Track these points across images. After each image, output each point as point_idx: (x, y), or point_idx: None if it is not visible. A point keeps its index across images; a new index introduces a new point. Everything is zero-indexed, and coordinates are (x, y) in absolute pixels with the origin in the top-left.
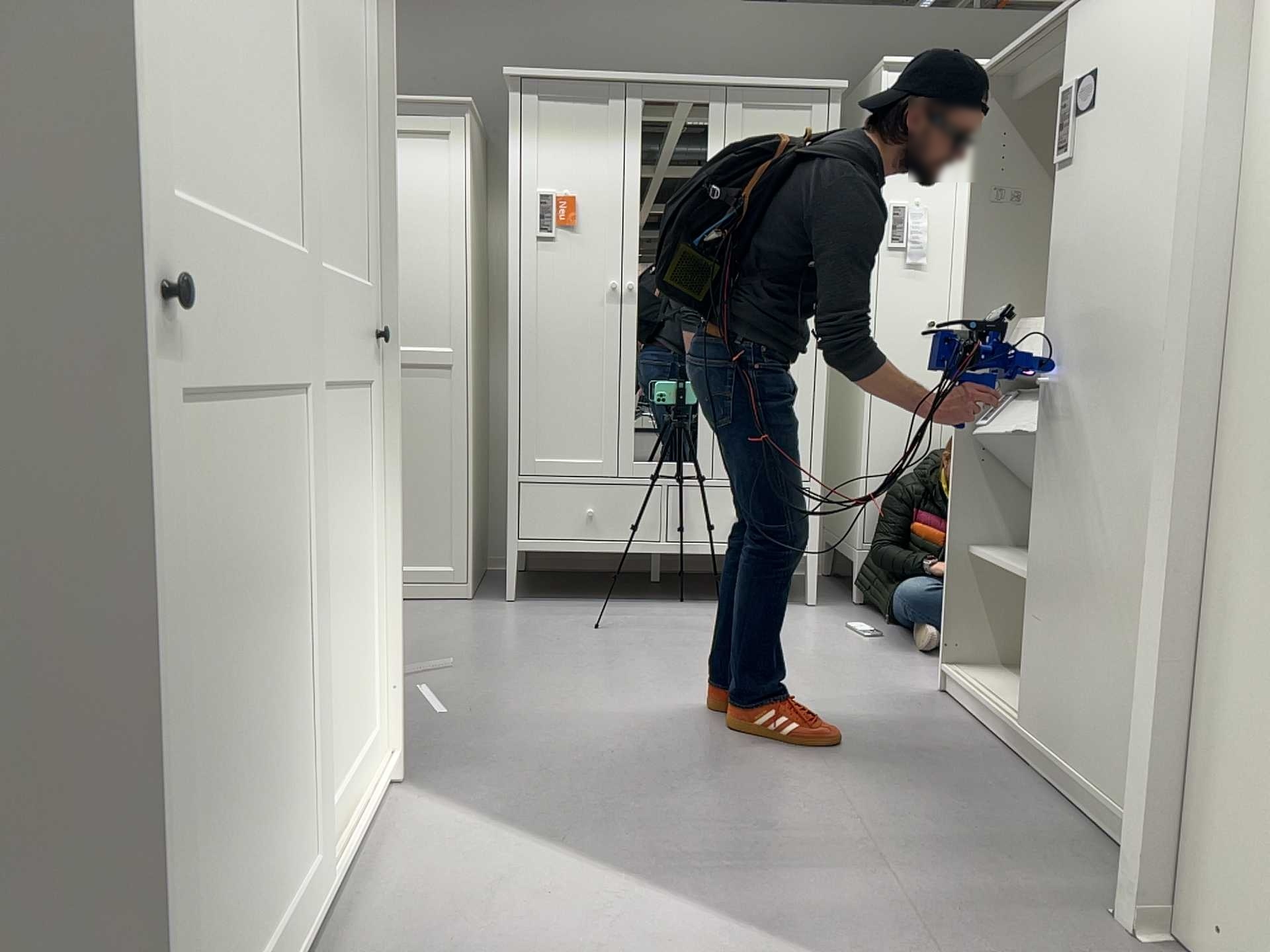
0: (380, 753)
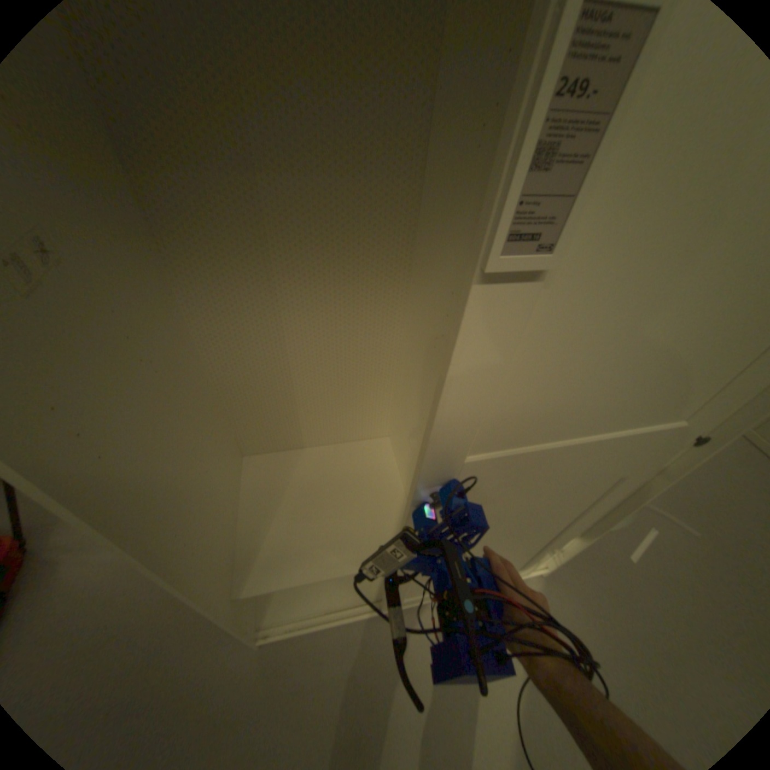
0: (541, 564)
